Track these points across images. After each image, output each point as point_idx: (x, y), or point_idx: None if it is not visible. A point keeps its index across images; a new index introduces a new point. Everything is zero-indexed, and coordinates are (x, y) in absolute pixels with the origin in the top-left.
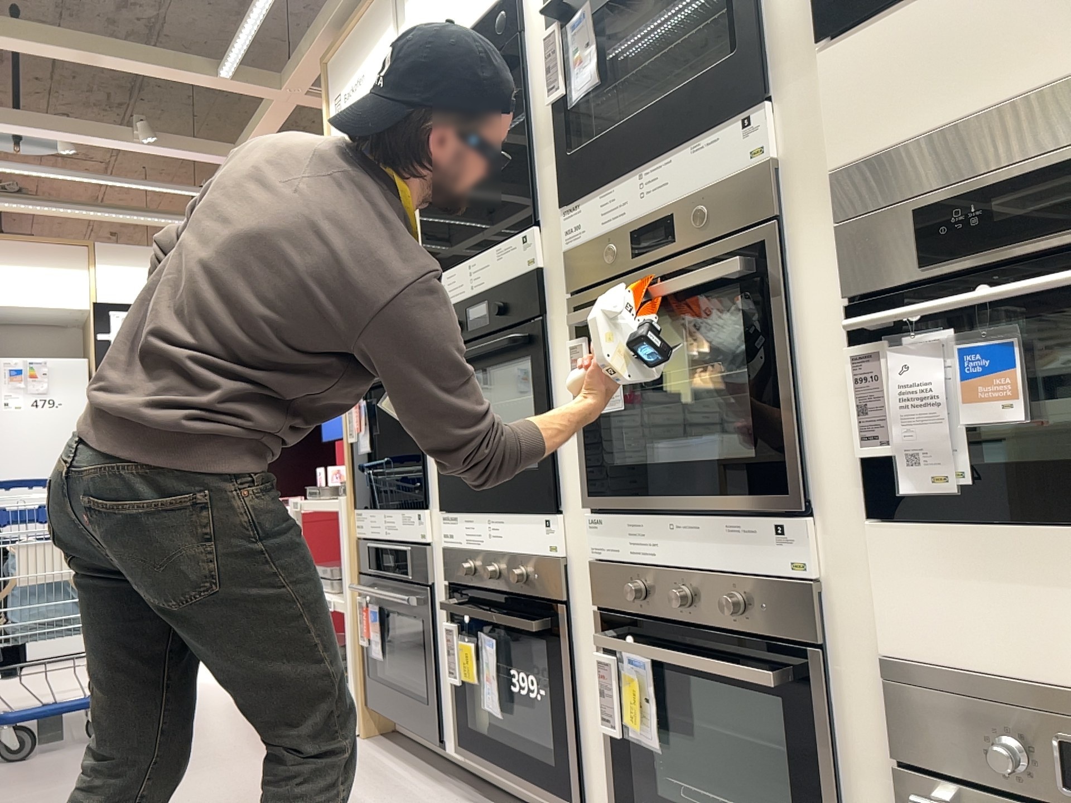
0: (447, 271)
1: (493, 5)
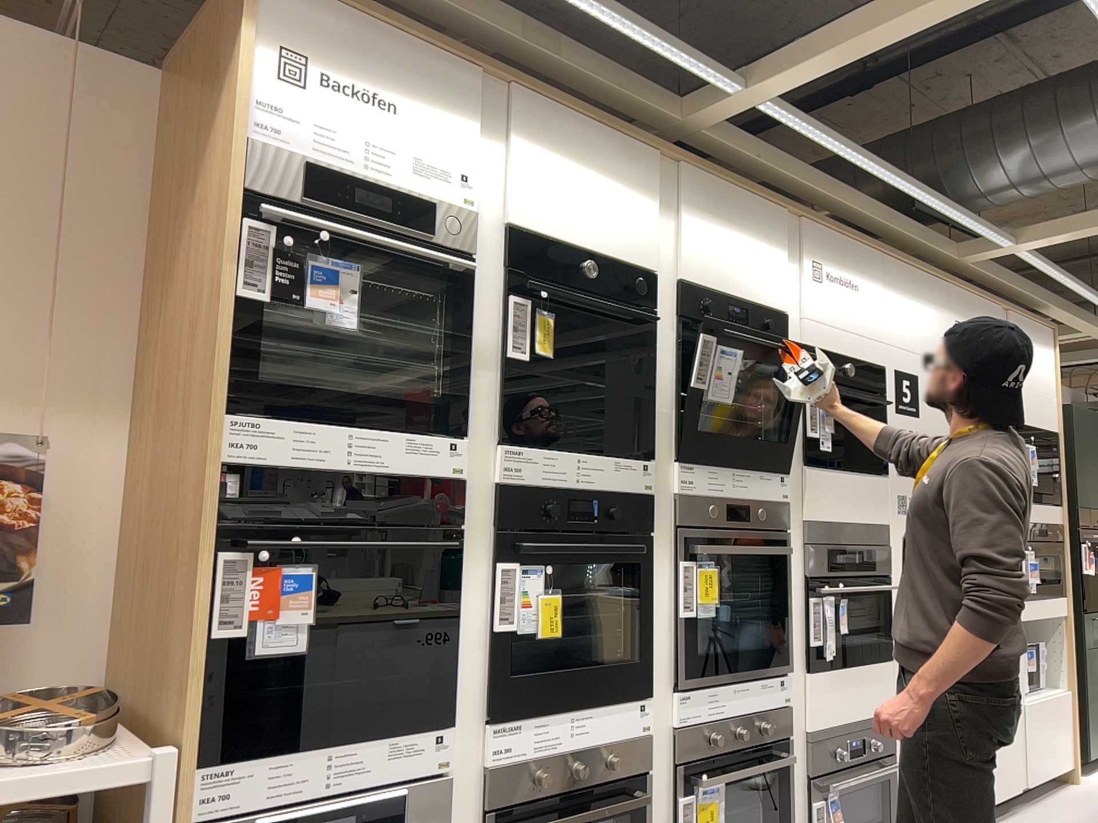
0: (548, 451)
1: (631, 269)
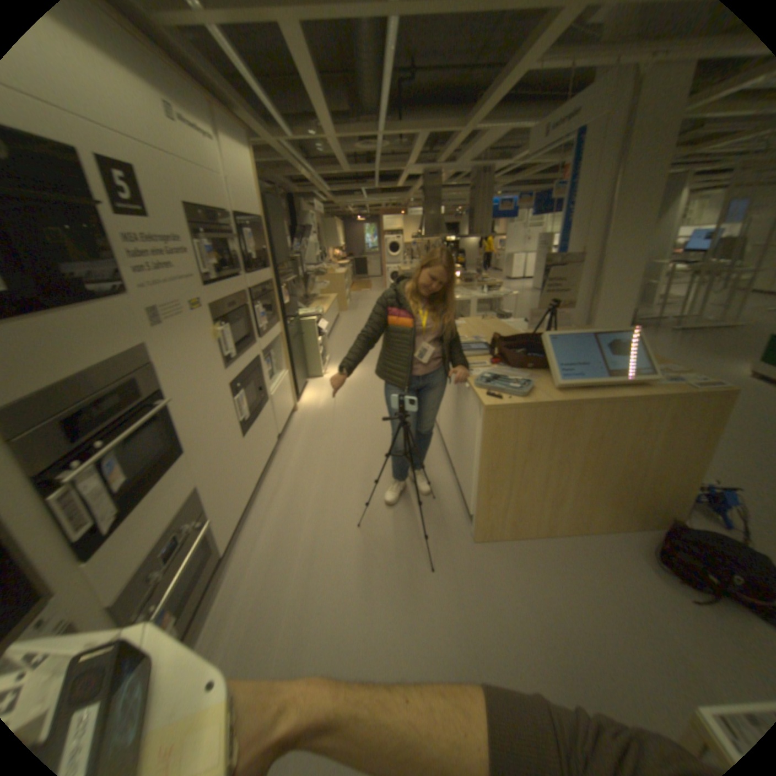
0: None
1: None
